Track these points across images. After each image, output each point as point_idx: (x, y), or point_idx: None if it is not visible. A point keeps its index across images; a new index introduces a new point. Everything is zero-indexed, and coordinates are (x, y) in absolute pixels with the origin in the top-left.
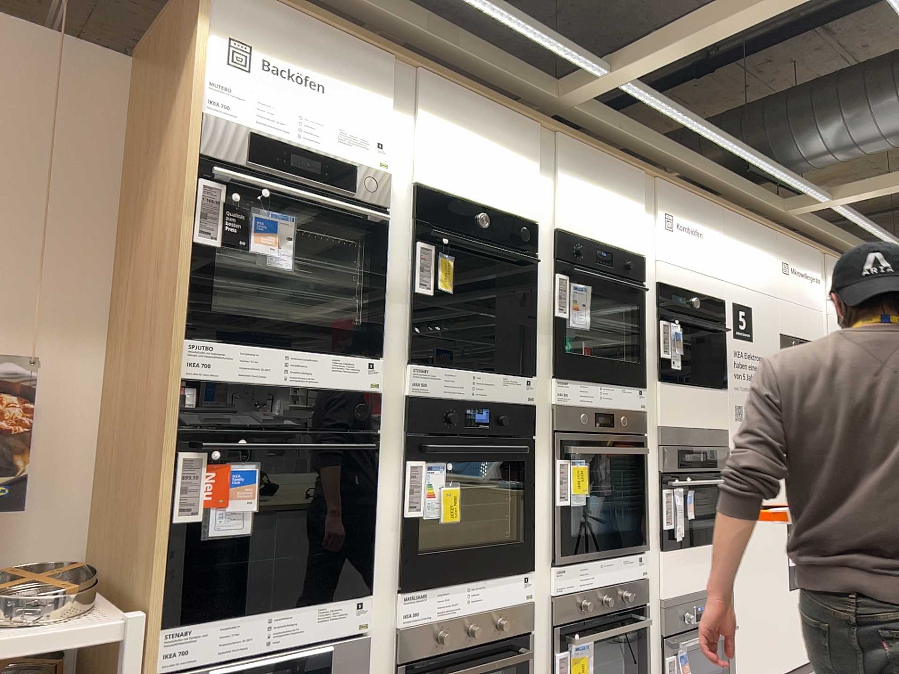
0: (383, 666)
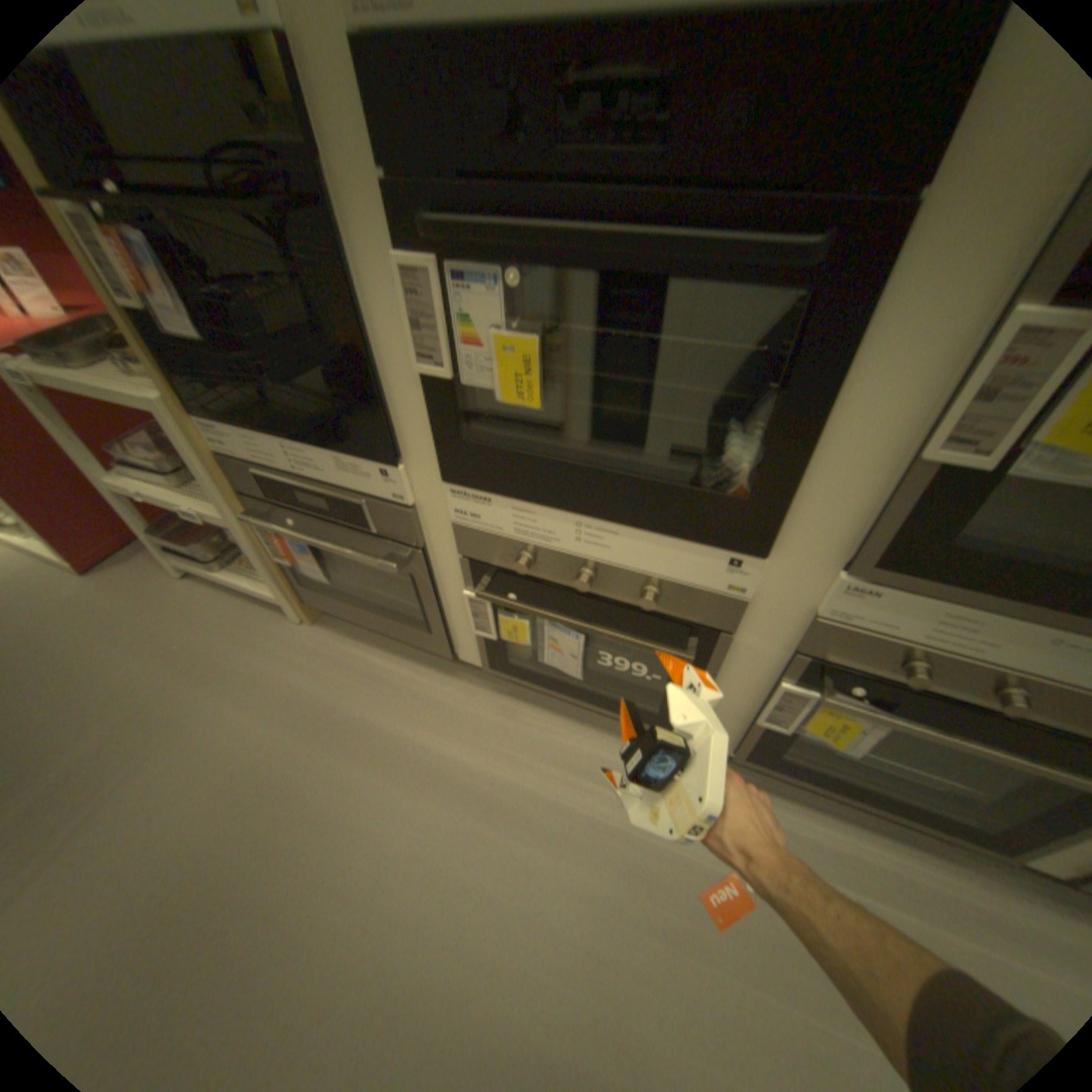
0: (446, 555)
